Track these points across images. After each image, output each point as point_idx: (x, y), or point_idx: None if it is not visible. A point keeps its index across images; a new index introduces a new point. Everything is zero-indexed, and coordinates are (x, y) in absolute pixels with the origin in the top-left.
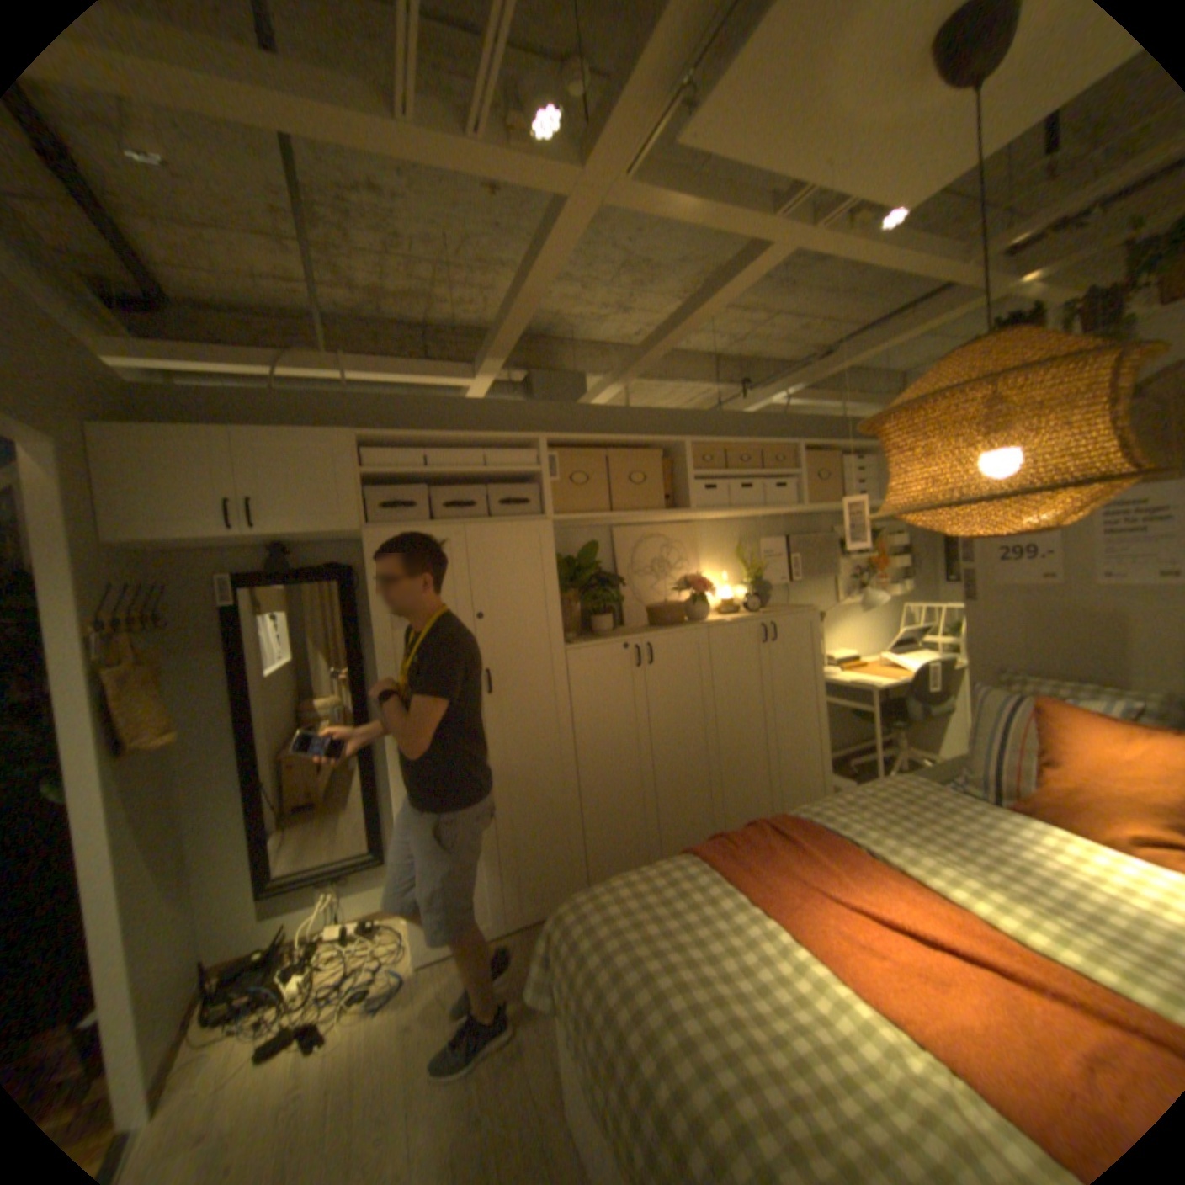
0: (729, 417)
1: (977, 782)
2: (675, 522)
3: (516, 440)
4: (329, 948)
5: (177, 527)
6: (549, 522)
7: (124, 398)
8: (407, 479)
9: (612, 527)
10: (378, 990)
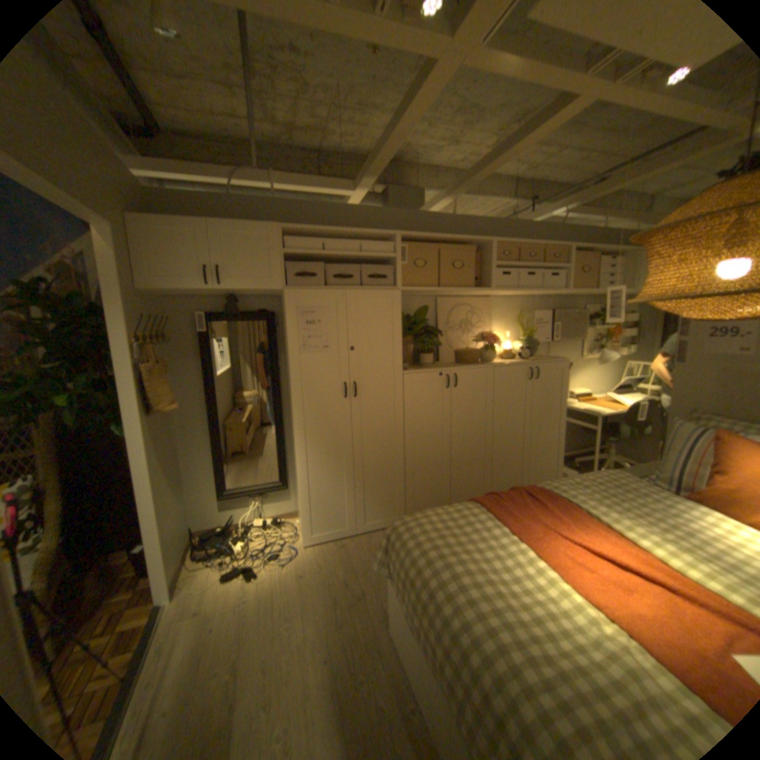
0: (523, 224)
1: (665, 479)
2: (479, 296)
3: (381, 235)
4: (257, 531)
5: (177, 282)
6: (398, 291)
7: (143, 197)
8: (311, 258)
9: (437, 297)
10: (285, 555)
